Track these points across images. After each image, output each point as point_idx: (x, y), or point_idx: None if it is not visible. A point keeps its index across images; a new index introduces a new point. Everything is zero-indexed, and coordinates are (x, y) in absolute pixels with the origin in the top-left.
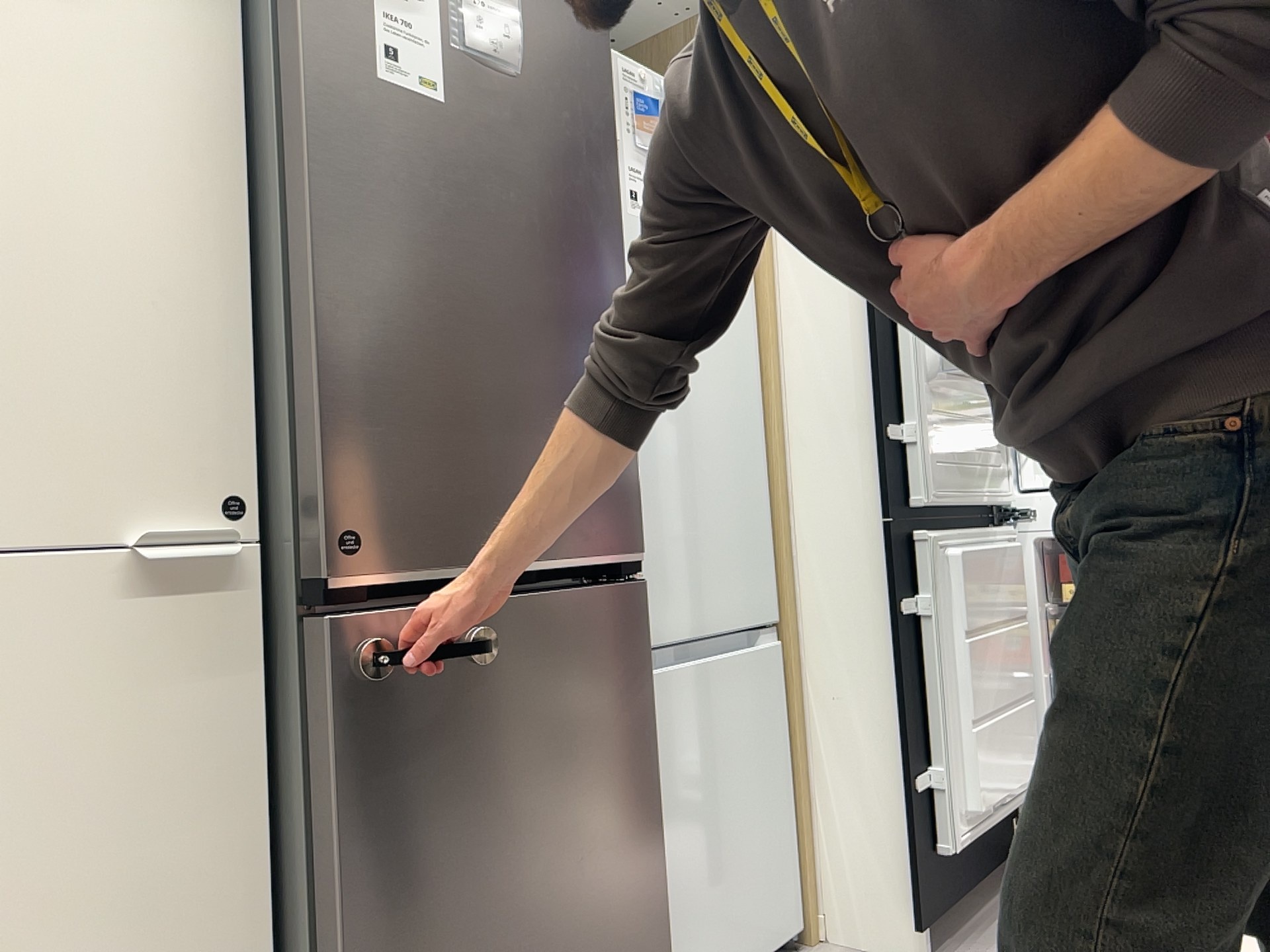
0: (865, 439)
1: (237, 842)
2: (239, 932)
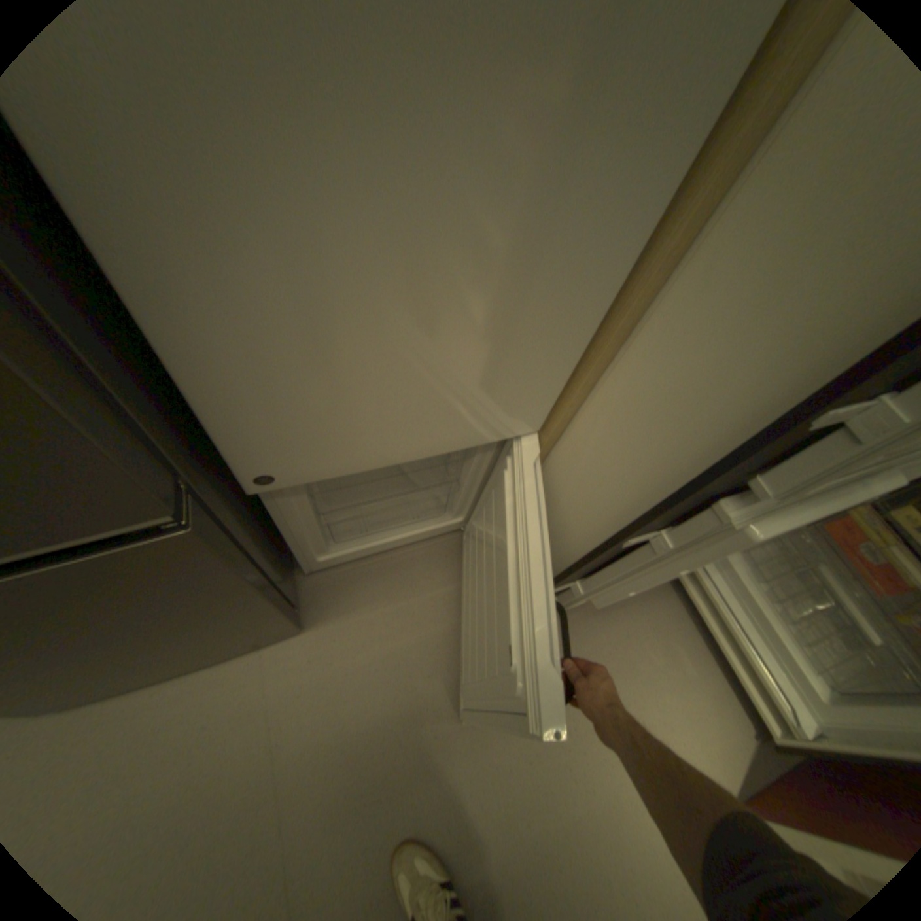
0: (785, 364)
1: None
2: None
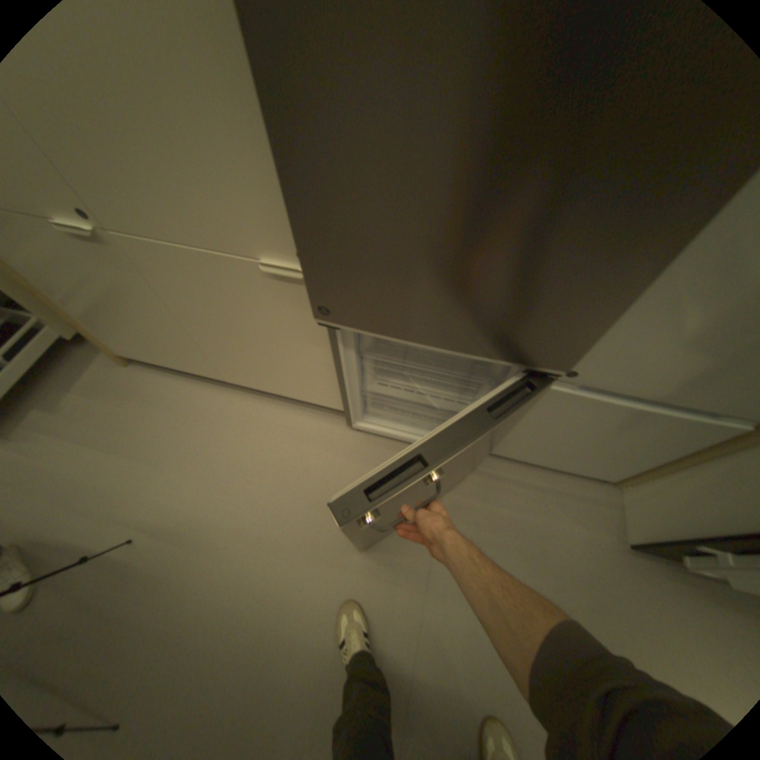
0: None
1: (323, 349)
2: (326, 366)
